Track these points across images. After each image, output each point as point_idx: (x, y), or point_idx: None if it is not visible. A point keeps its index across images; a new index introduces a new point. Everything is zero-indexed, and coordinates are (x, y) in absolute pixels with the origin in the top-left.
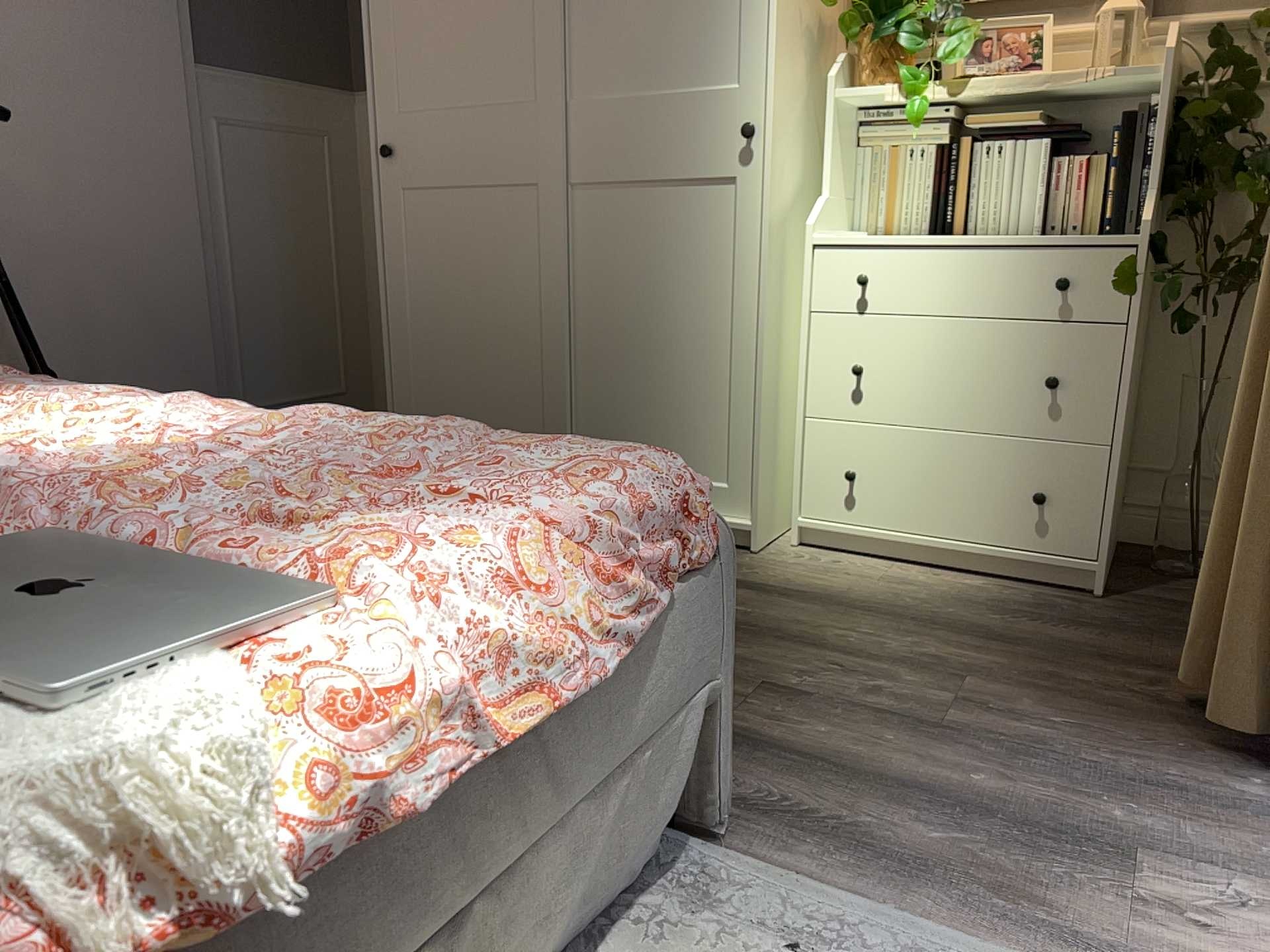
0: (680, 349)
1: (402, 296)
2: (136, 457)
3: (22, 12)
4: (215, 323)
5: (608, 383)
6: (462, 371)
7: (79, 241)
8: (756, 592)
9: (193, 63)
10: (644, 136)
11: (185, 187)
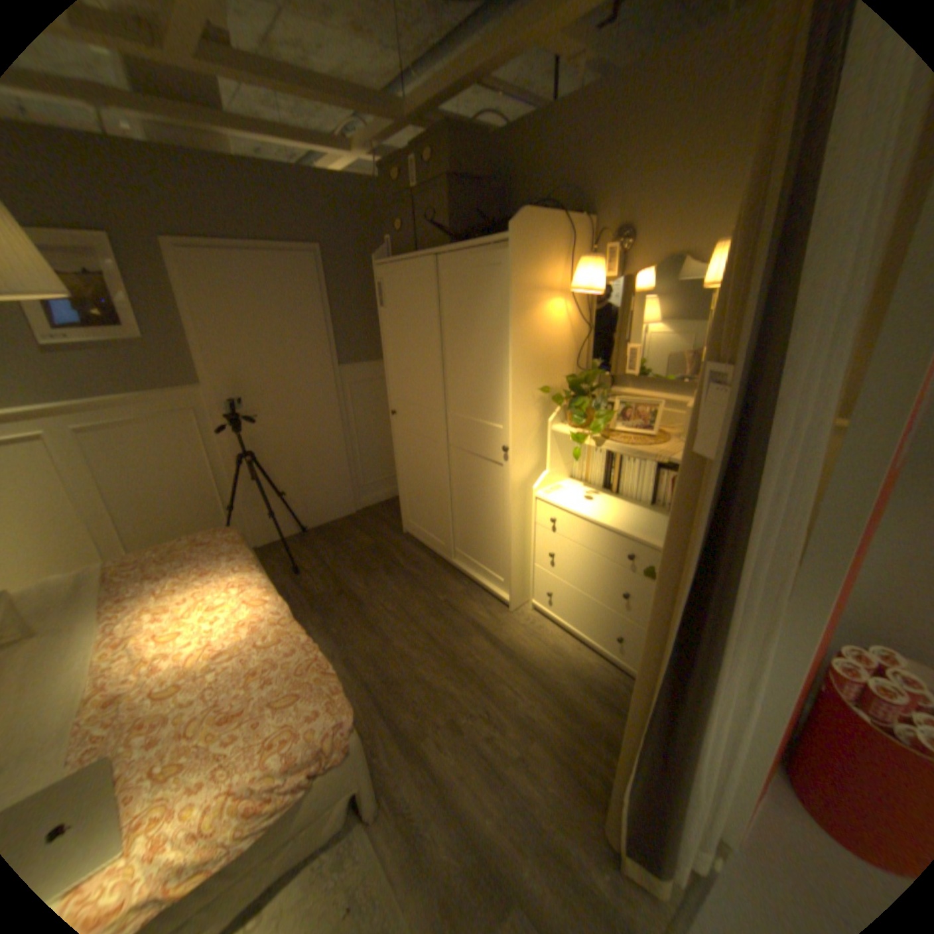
0: (486, 523)
1: (402, 467)
2: (185, 671)
3: (268, 369)
4: (348, 460)
5: (464, 525)
6: (420, 501)
7: (294, 443)
8: (492, 645)
9: (336, 367)
10: (471, 437)
11: (334, 415)
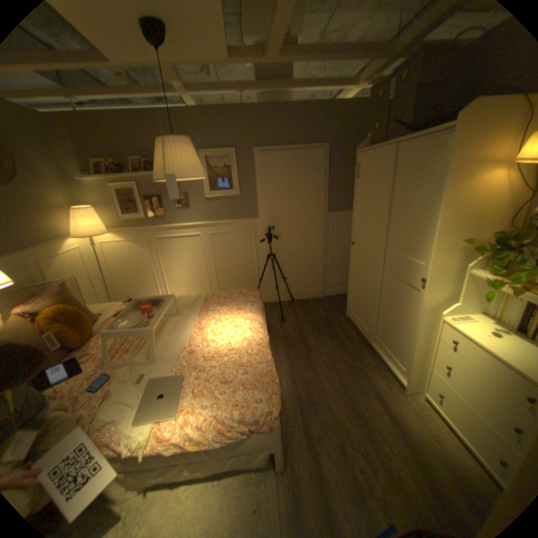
0: (401, 327)
1: (352, 277)
2: (218, 352)
3: (290, 212)
4: (324, 266)
5: (385, 324)
6: (359, 300)
7: (296, 252)
8: (386, 411)
9: (326, 213)
10: (401, 266)
11: (320, 240)
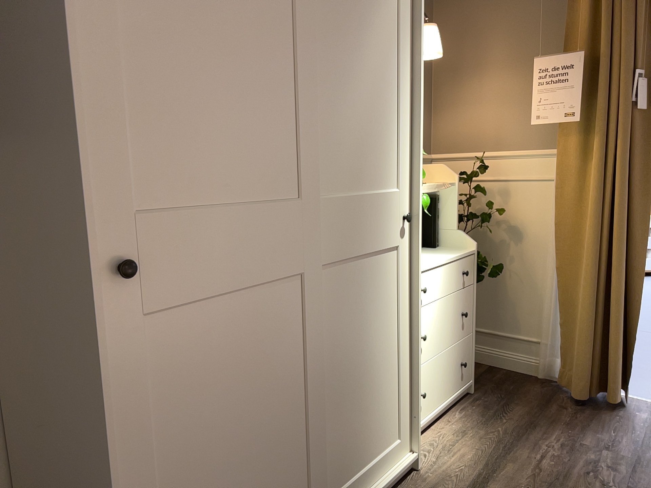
0: (377, 367)
1: (144, 459)
2: None
3: None
4: None
5: (341, 419)
6: None
7: None
8: (487, 481)
9: None
10: (360, 222)
11: None
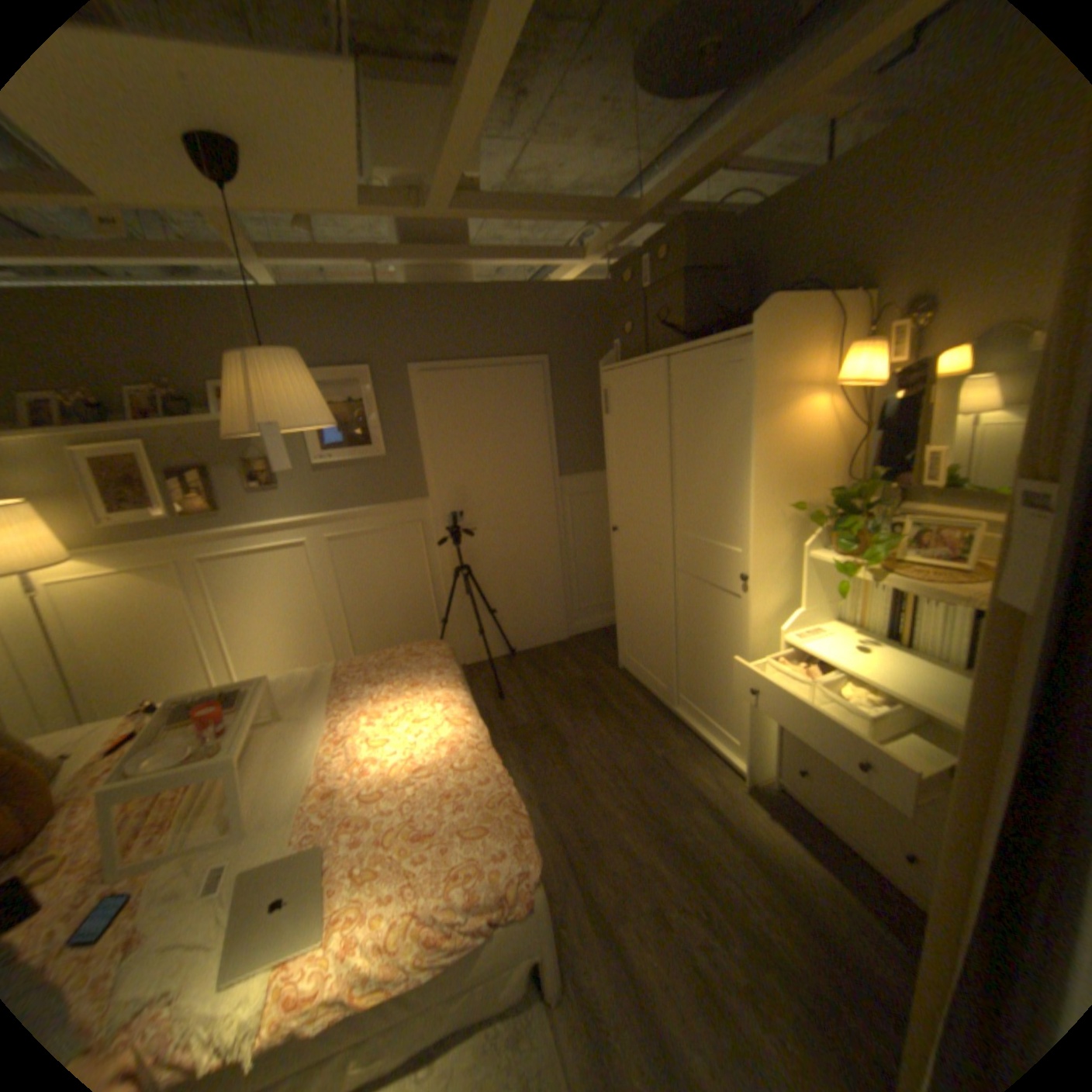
0: (719, 668)
1: (621, 591)
2: (390, 780)
3: (490, 482)
4: (564, 579)
5: (692, 667)
6: (640, 632)
7: (509, 558)
8: (721, 825)
9: (557, 479)
10: (703, 560)
11: (551, 529)
